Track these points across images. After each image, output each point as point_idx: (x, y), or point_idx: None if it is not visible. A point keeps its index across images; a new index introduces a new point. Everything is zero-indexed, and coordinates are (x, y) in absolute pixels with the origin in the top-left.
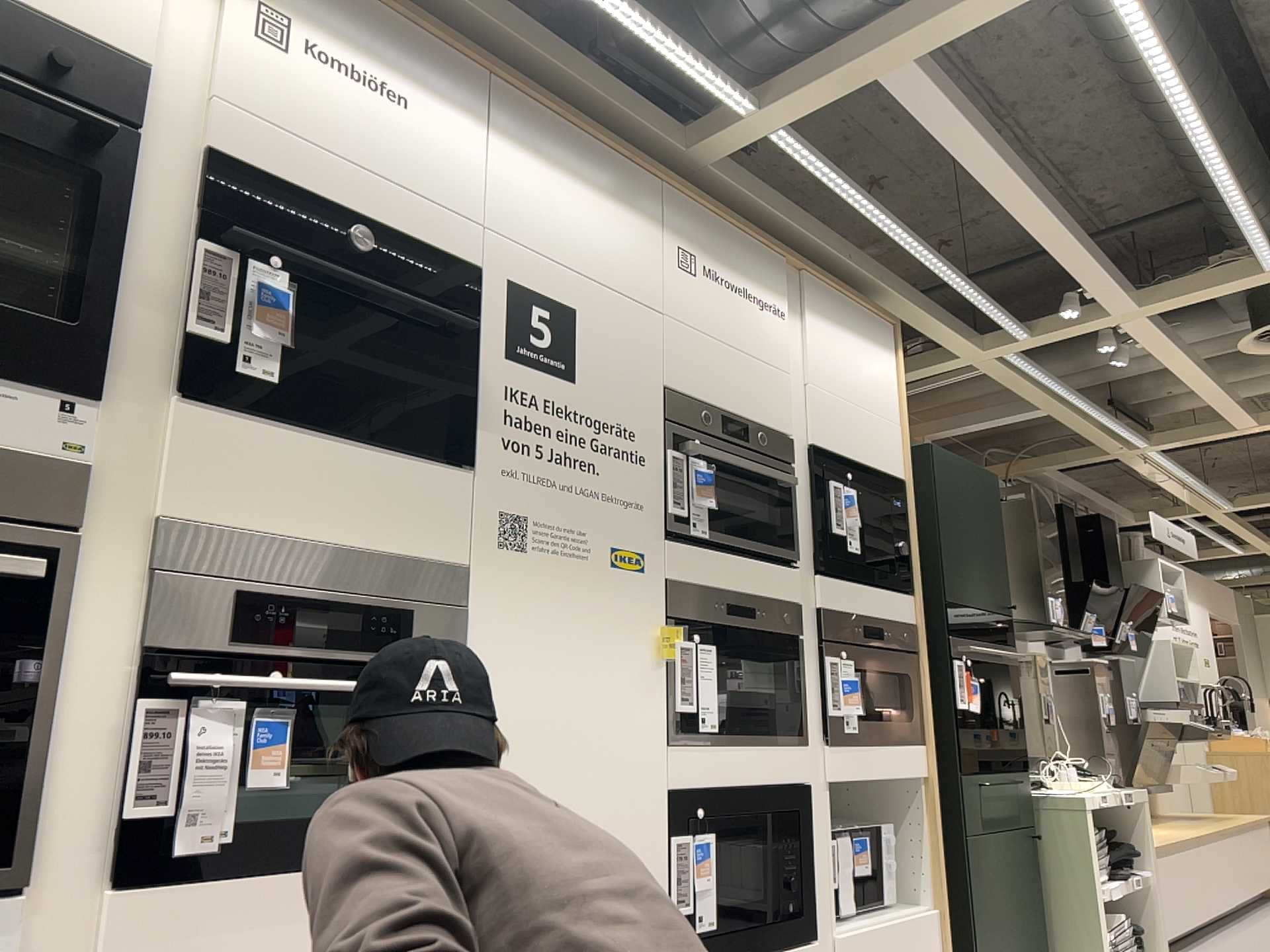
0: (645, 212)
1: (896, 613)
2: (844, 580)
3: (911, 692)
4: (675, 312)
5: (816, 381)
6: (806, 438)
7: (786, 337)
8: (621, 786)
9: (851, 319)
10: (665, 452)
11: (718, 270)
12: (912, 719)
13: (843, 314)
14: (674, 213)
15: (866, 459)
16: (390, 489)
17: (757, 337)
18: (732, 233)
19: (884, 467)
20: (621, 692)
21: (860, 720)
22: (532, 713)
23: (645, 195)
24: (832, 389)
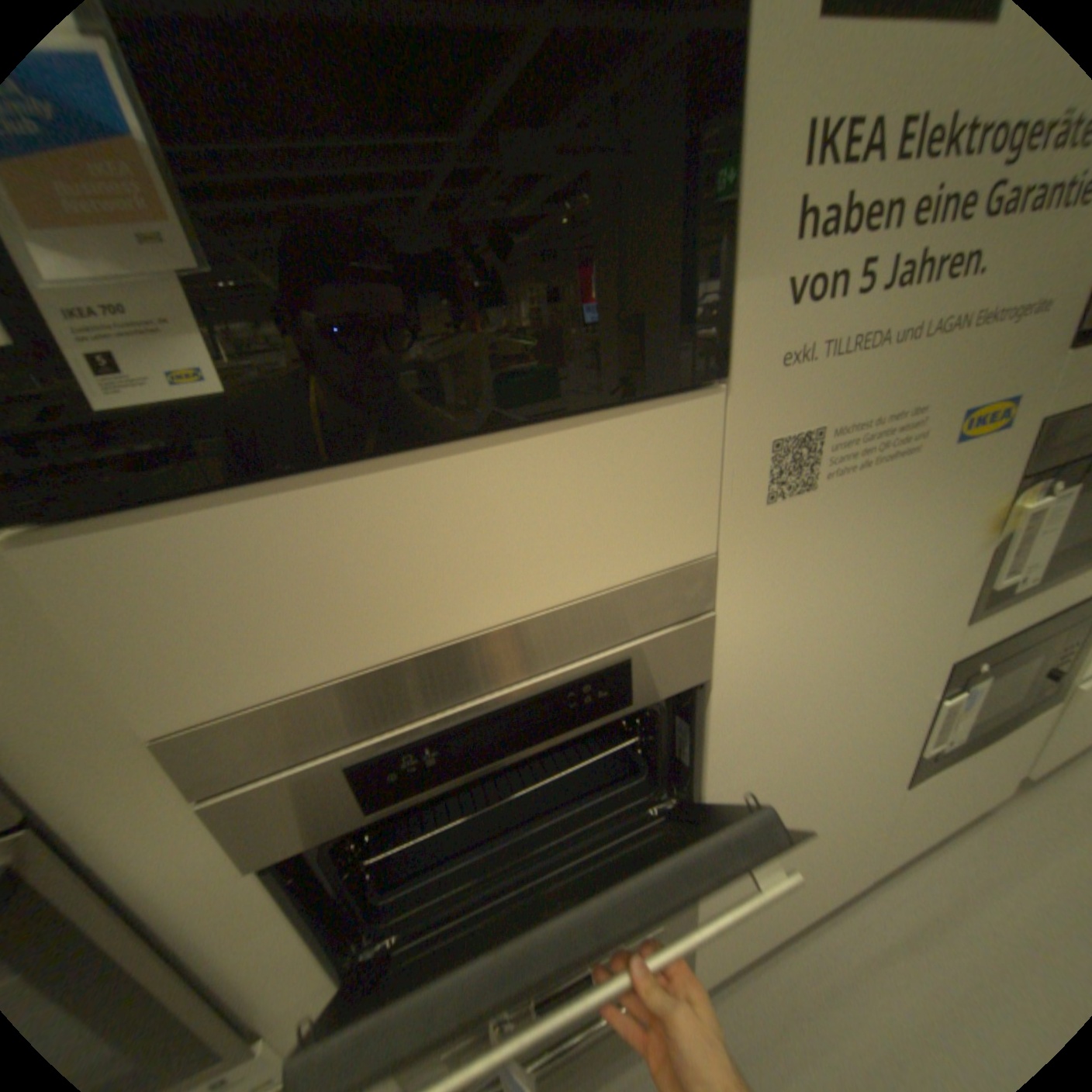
0: None
1: None
2: None
3: None
4: None
5: None
6: None
7: None
8: (901, 688)
9: None
10: None
11: None
12: None
13: None
14: None
15: None
16: (563, 498)
17: None
18: None
19: None
20: (928, 600)
21: None
22: (802, 677)
23: None
24: None
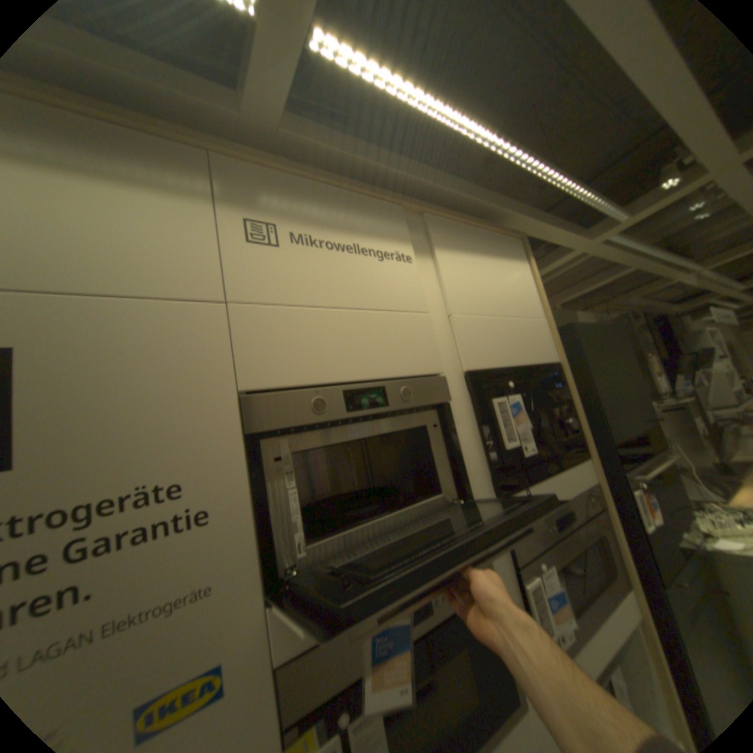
0: (175, 187)
1: (581, 486)
2: (527, 487)
3: (611, 551)
4: (248, 295)
5: (458, 309)
6: (460, 366)
7: (416, 278)
8: None
9: (483, 243)
10: (248, 483)
11: (313, 233)
12: (618, 575)
13: (474, 241)
14: (231, 182)
15: (523, 360)
16: None
17: (380, 289)
18: (327, 191)
19: (541, 359)
20: None
21: (574, 626)
22: None
23: (173, 168)
24: (477, 310)
